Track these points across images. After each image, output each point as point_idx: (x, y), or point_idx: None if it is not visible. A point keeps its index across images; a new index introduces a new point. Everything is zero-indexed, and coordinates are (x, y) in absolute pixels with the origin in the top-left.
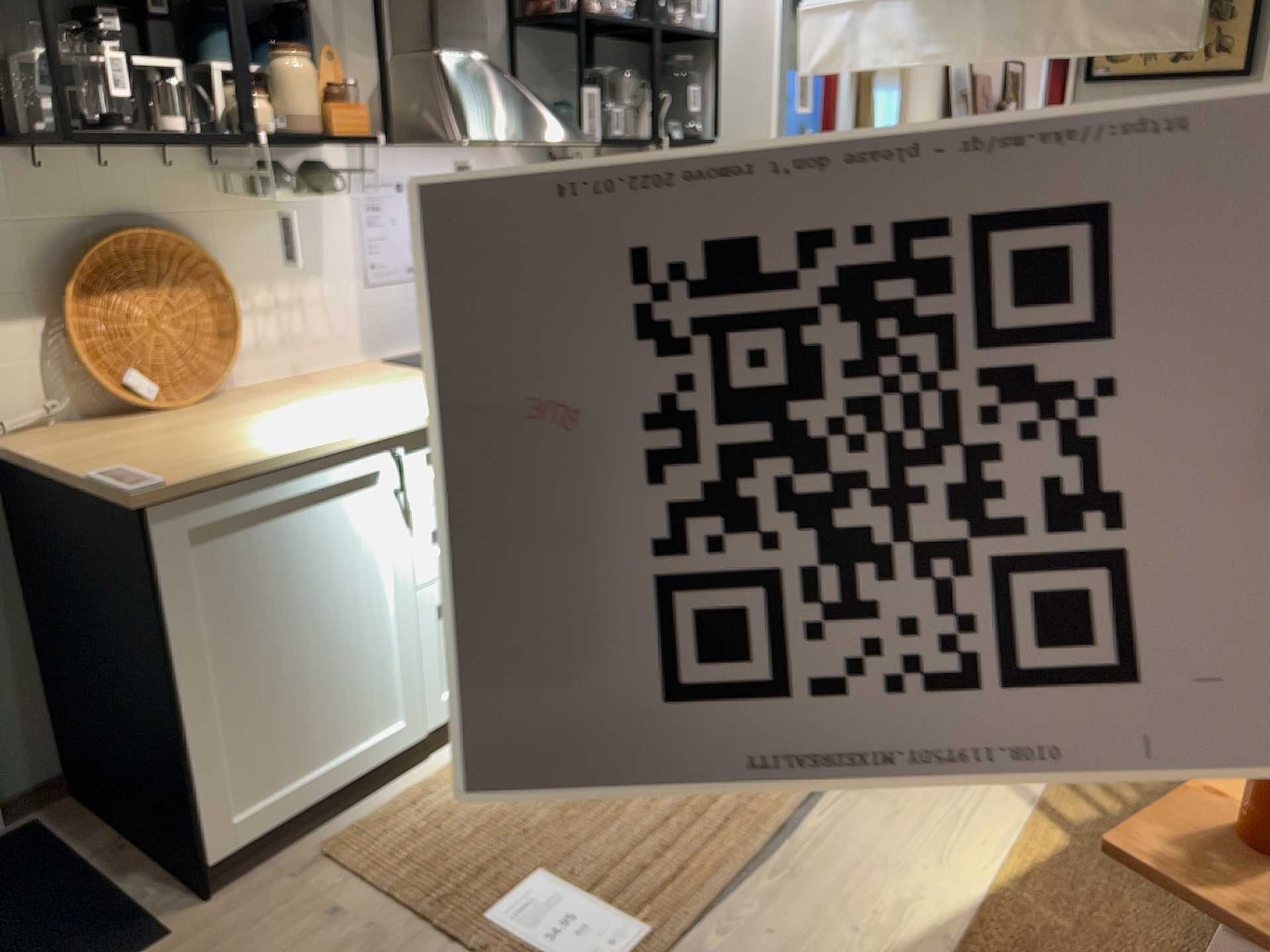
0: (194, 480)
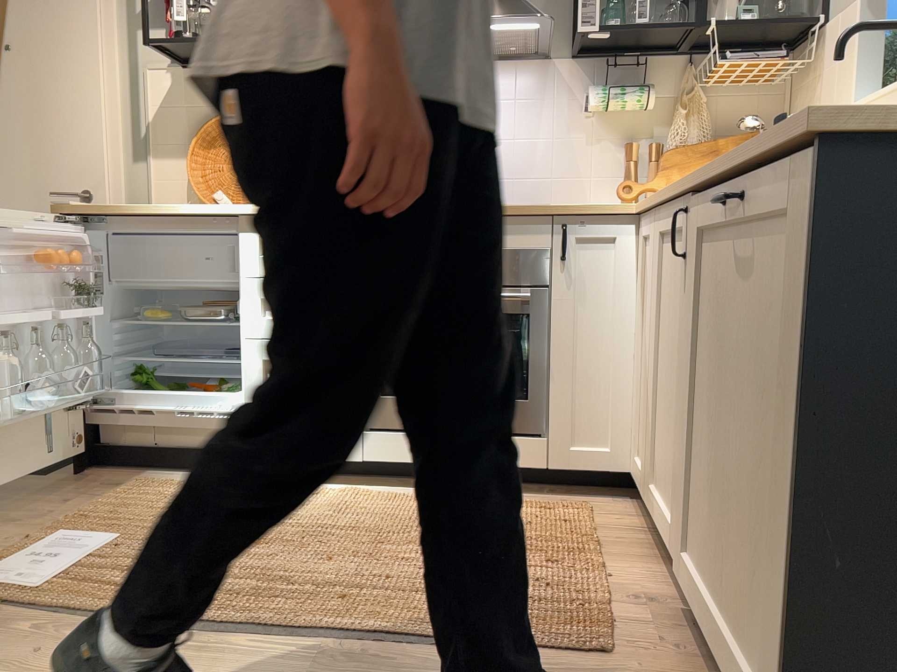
0: (85, 206)
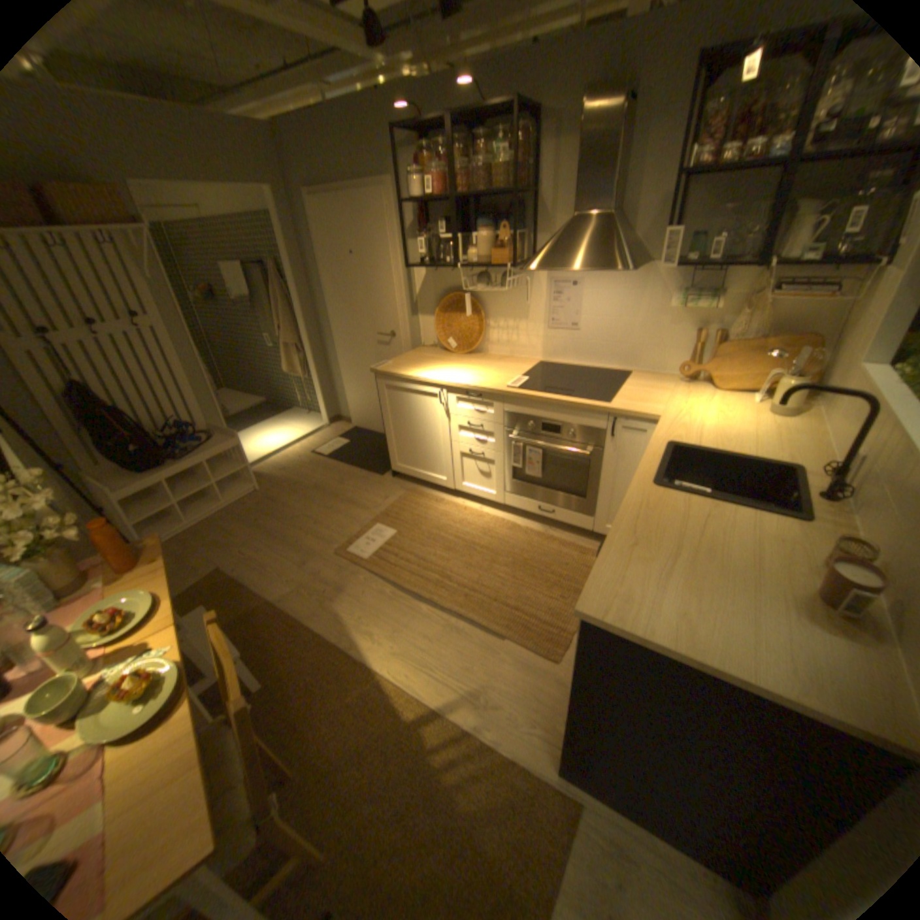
0: (383, 371)
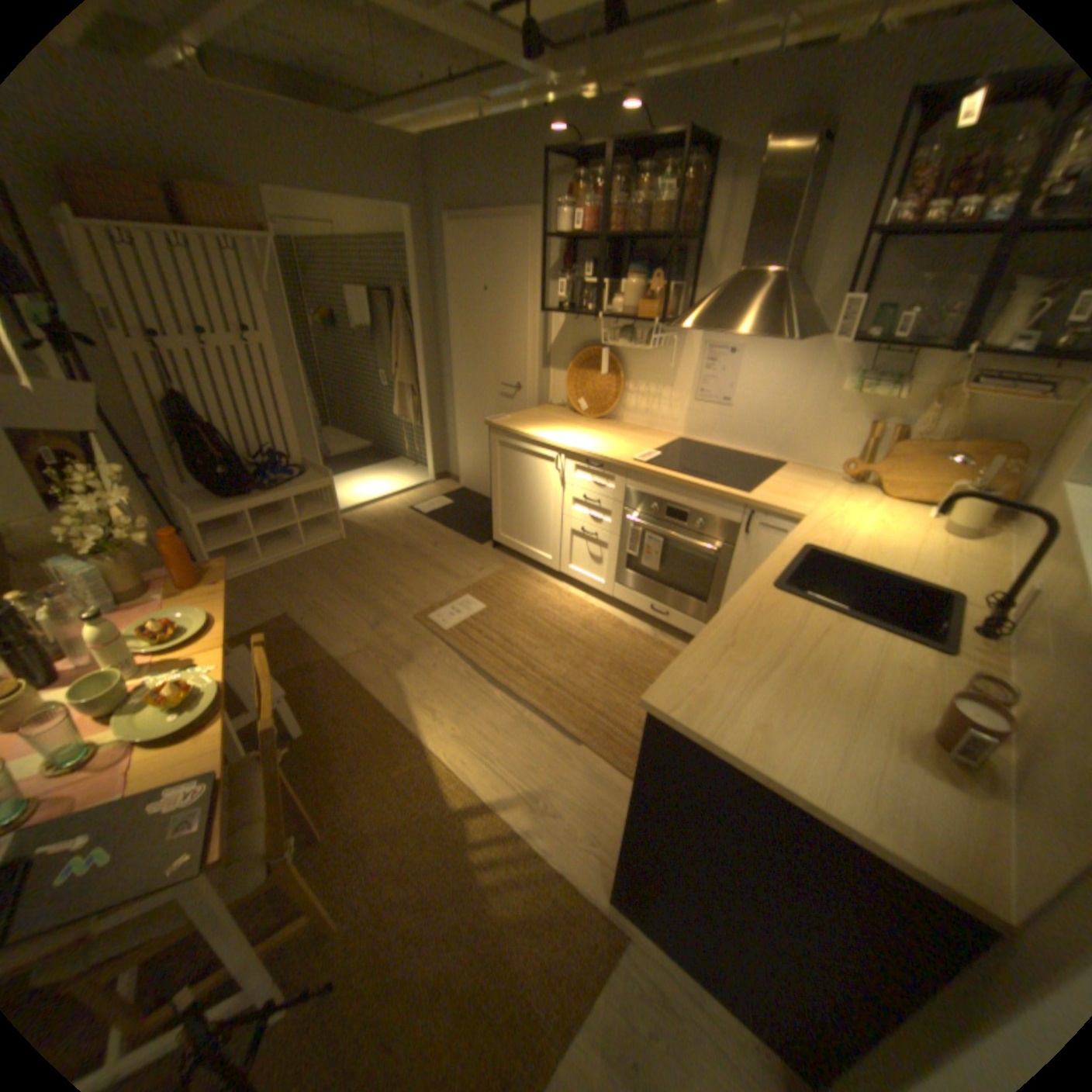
0: (499, 426)
